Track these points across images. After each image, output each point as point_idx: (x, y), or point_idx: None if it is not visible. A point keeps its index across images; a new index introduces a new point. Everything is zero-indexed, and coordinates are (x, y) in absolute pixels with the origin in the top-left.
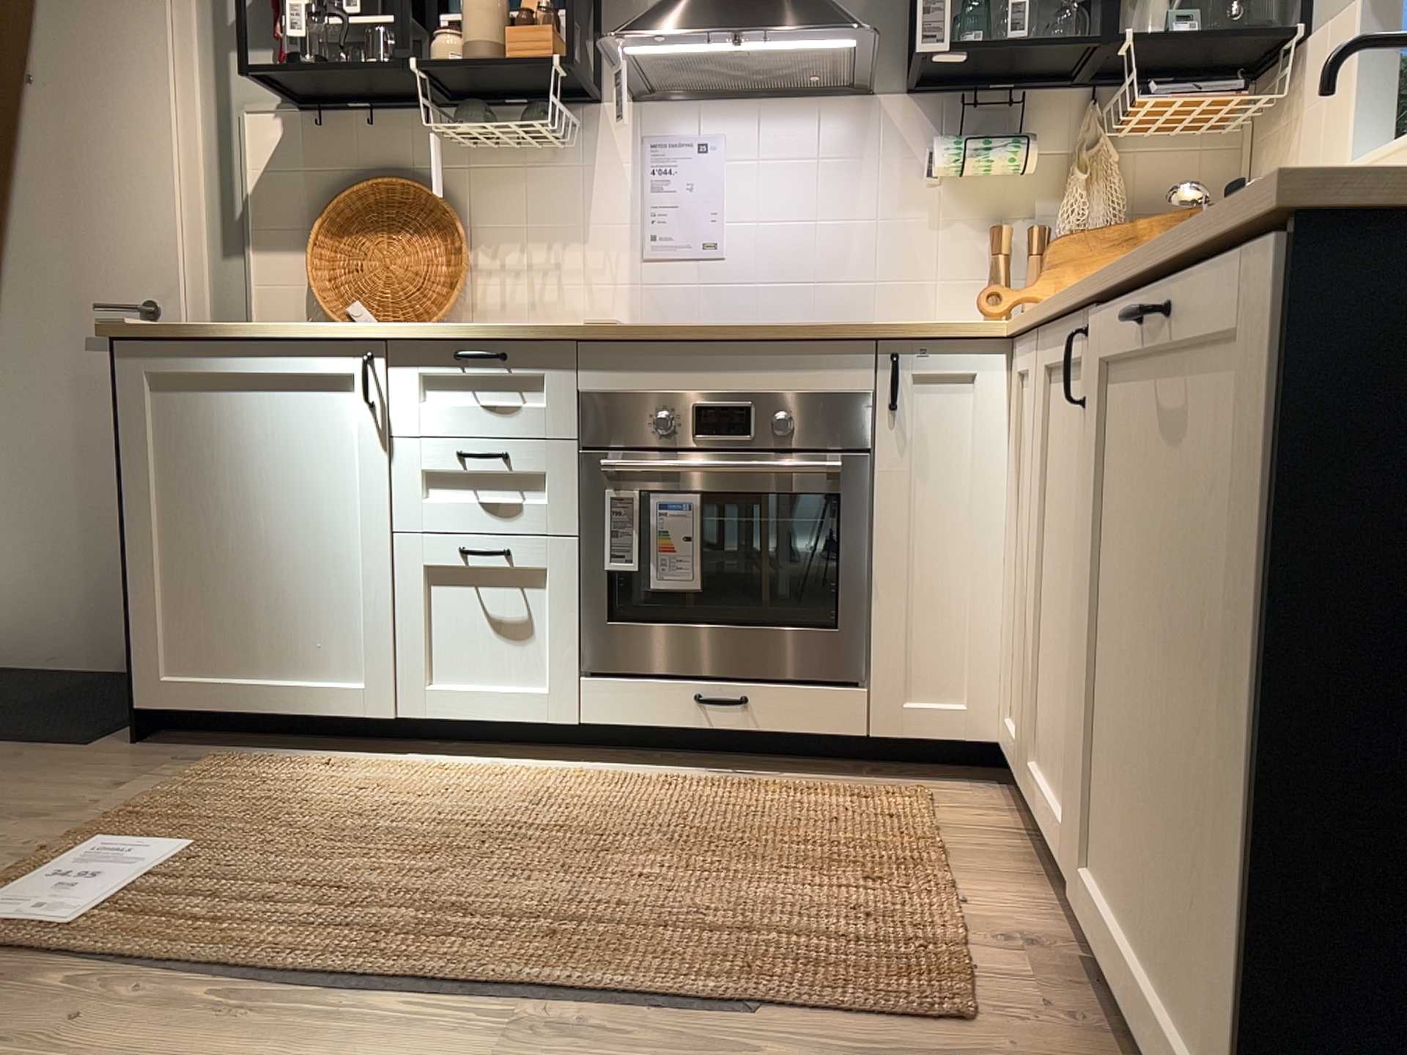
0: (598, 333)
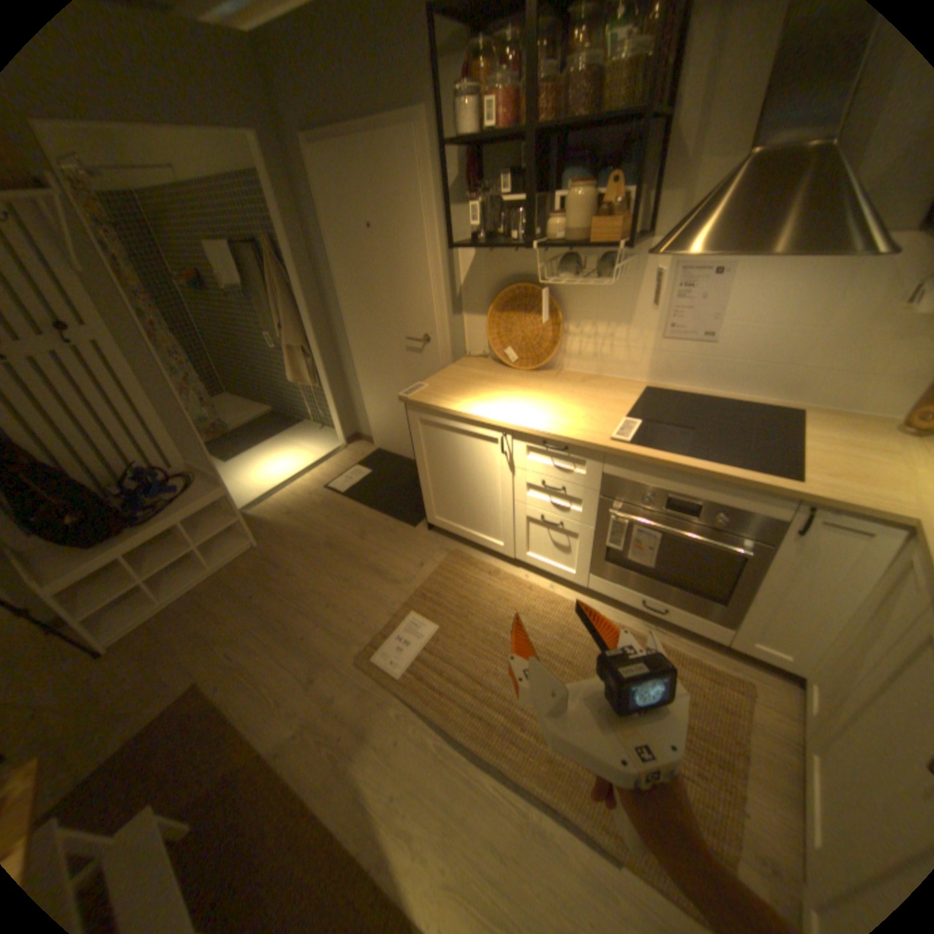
0: (617, 453)
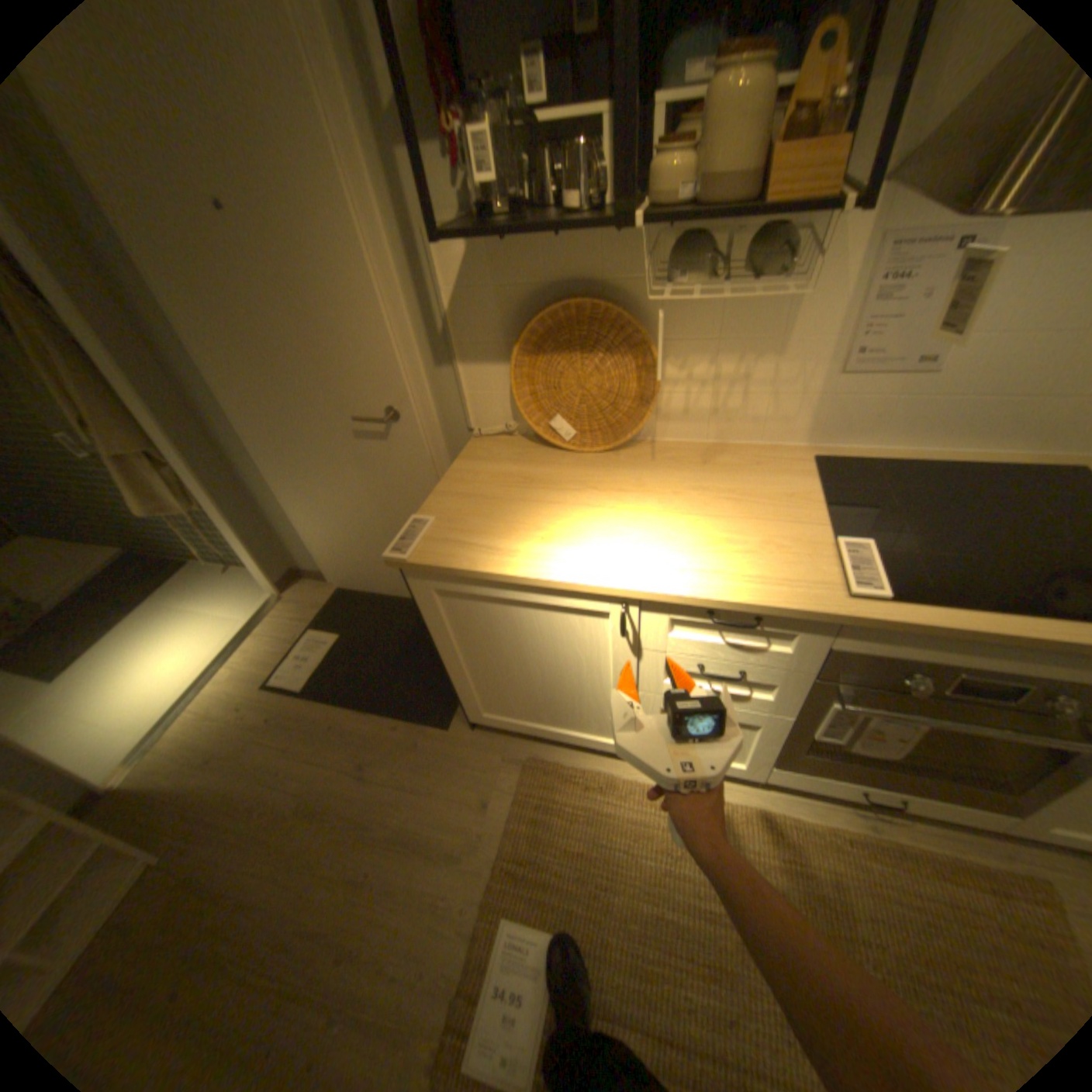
0: (880, 625)
